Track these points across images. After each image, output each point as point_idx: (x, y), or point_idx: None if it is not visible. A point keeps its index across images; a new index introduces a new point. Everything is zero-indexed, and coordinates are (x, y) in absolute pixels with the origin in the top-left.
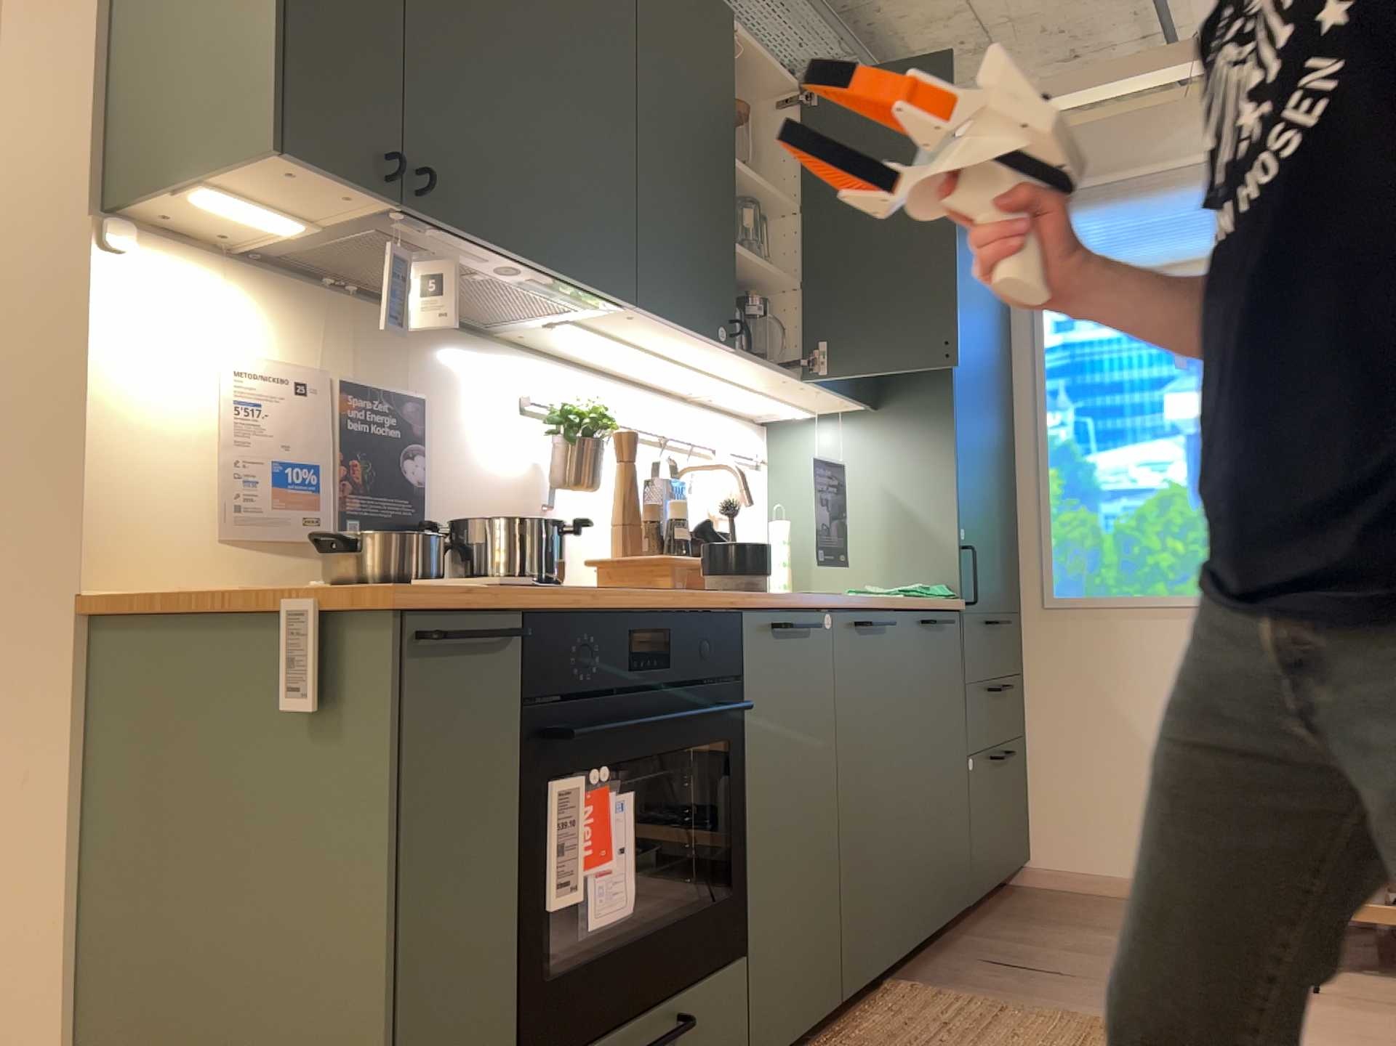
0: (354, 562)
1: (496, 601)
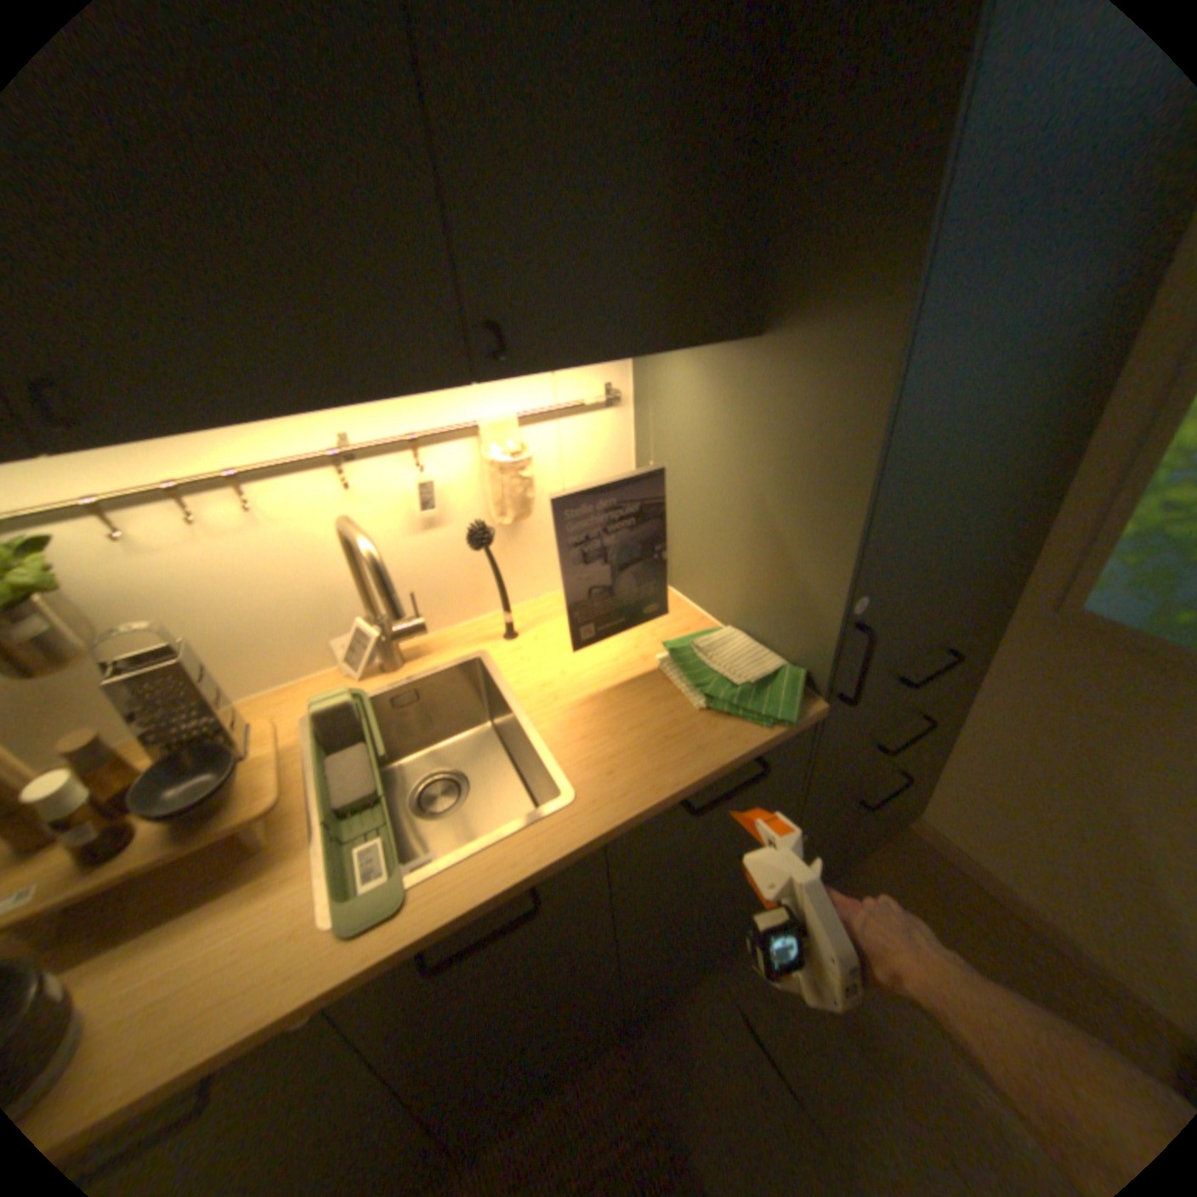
0: None
1: None
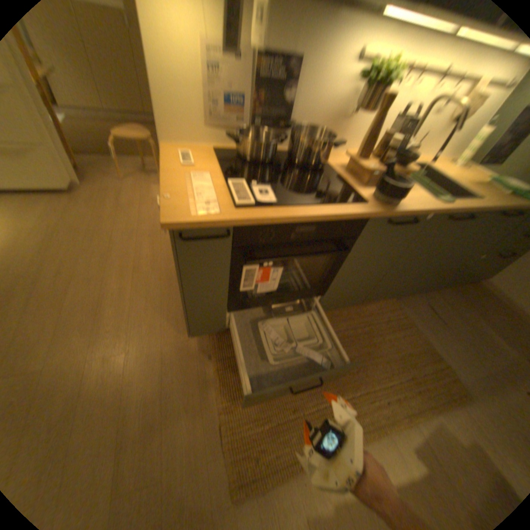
0: (242, 144)
1: (217, 223)
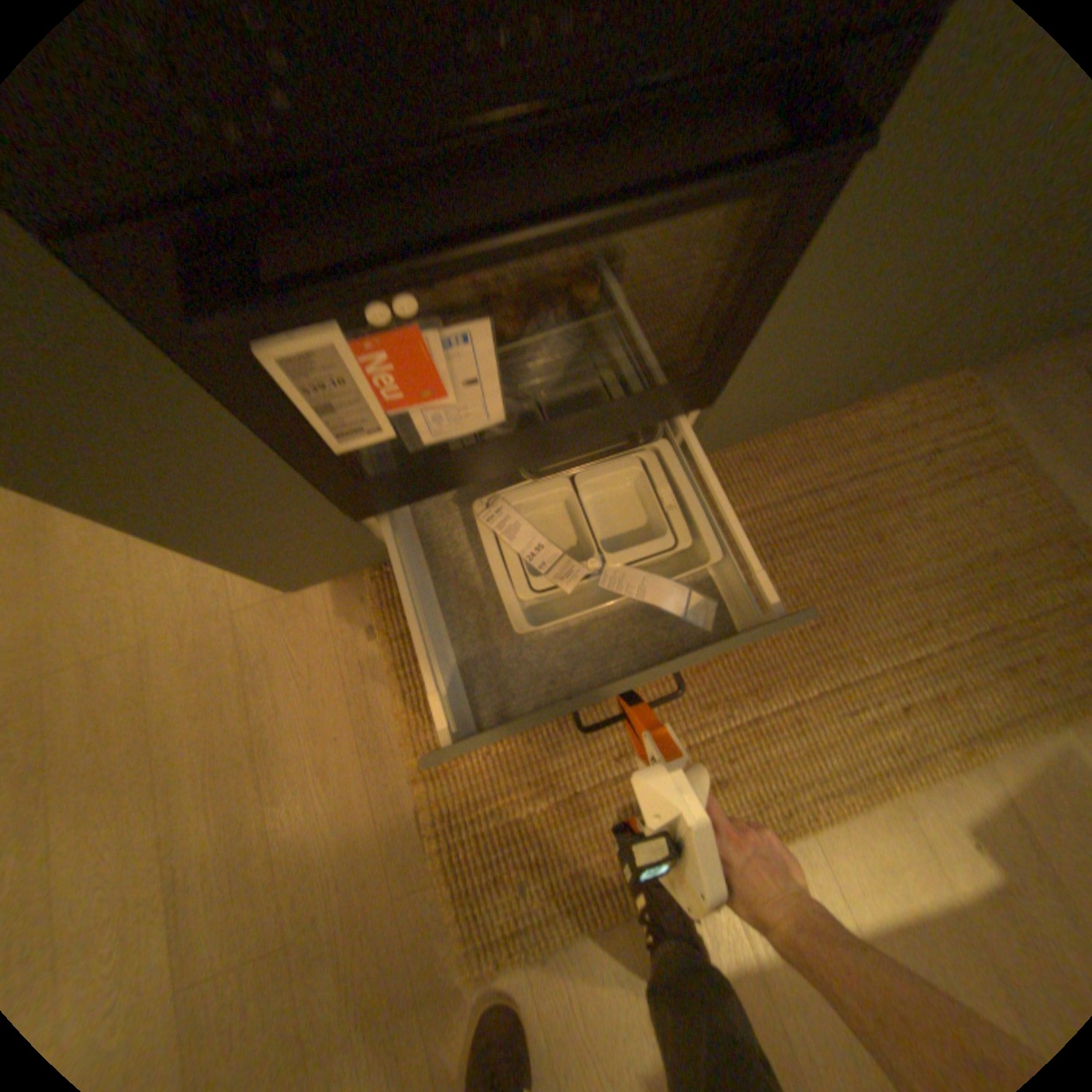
0: None
1: None
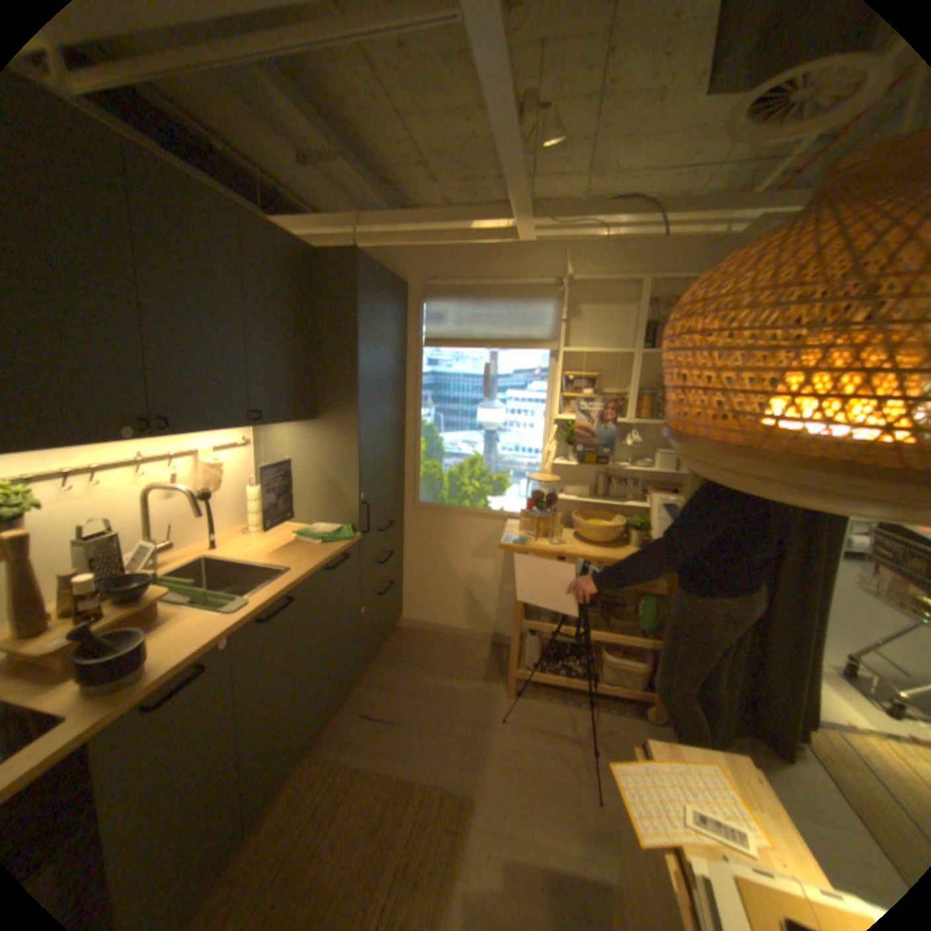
0: None
1: None
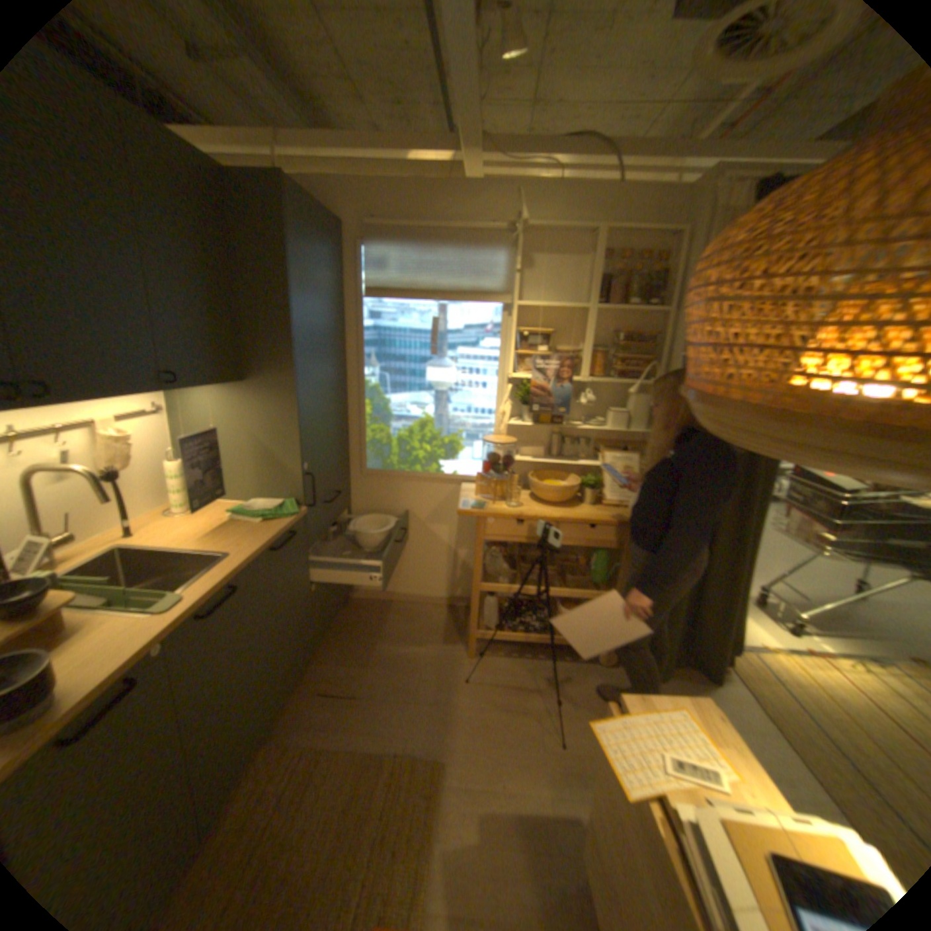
0: None
1: None
